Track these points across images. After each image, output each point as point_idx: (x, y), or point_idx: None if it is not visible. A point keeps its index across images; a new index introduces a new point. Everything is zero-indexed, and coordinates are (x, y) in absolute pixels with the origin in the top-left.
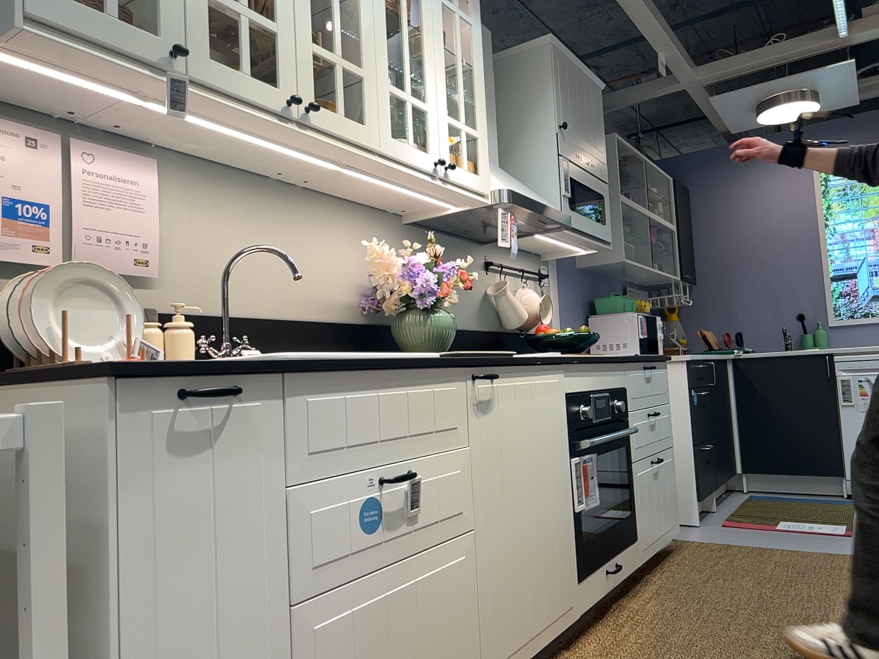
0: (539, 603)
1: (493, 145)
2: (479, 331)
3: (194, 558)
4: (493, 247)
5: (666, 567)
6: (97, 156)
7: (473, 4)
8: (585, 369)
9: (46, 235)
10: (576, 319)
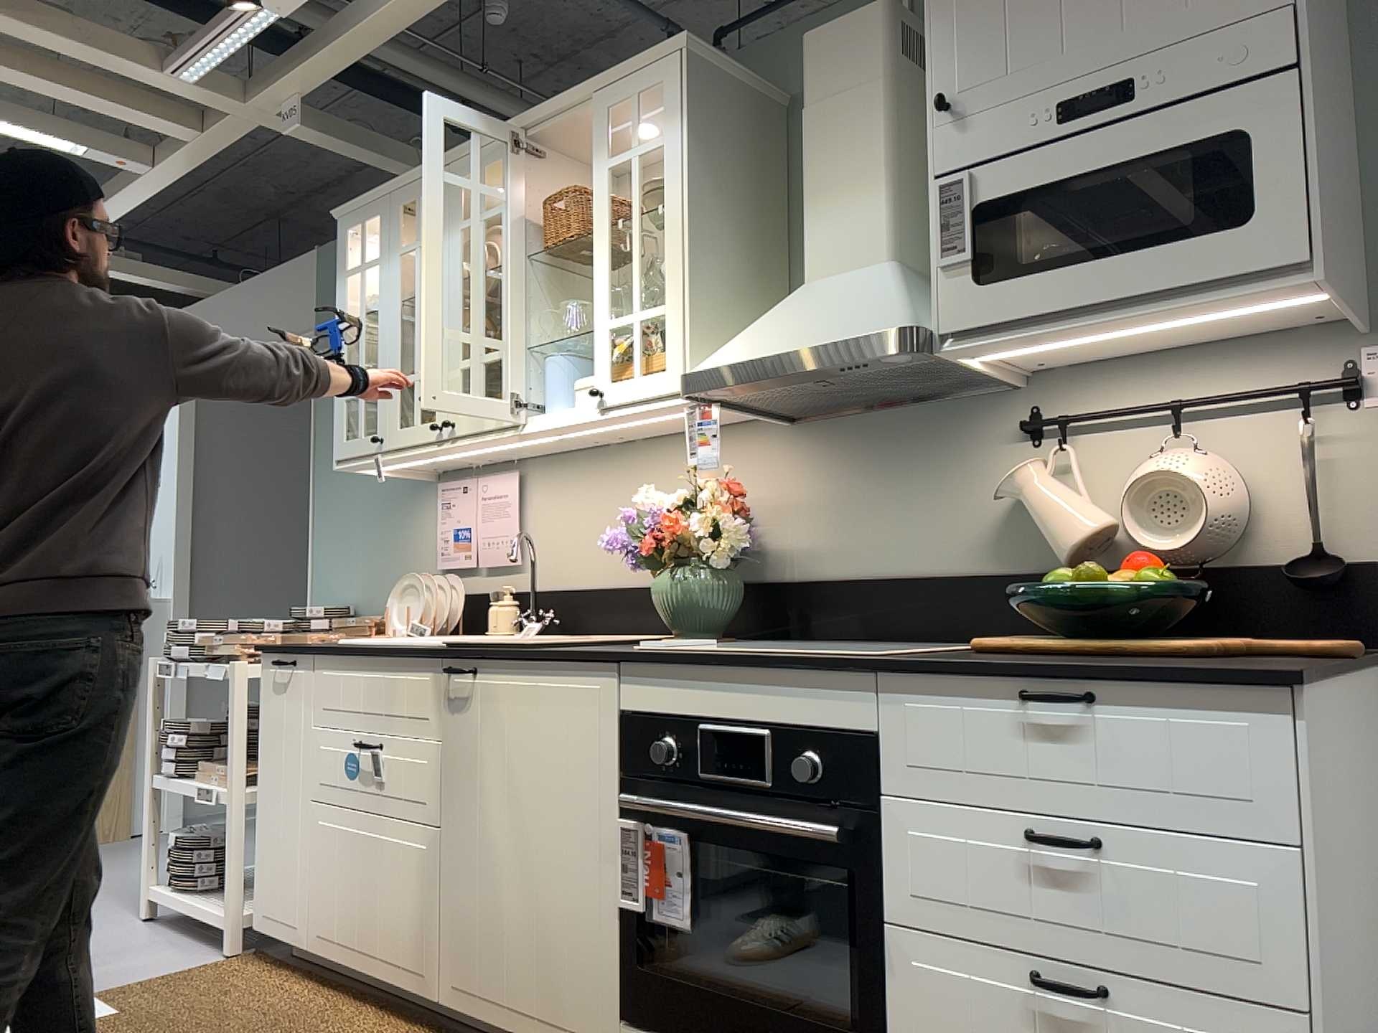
0: (525, 978)
1: (863, 229)
2: (980, 575)
3: (279, 748)
4: (1054, 381)
5: None
6: (486, 484)
7: (665, 109)
8: (683, 676)
9: (468, 547)
10: None
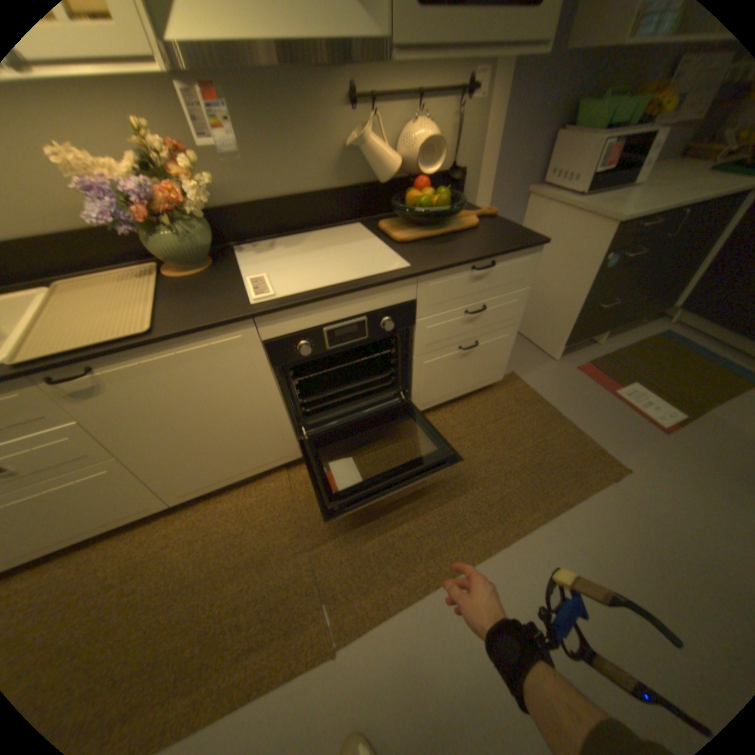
0: (234, 464)
1: None
2: (333, 190)
3: None
4: (362, 65)
5: (456, 409)
6: None
7: None
8: (308, 309)
9: None
10: (534, 134)
